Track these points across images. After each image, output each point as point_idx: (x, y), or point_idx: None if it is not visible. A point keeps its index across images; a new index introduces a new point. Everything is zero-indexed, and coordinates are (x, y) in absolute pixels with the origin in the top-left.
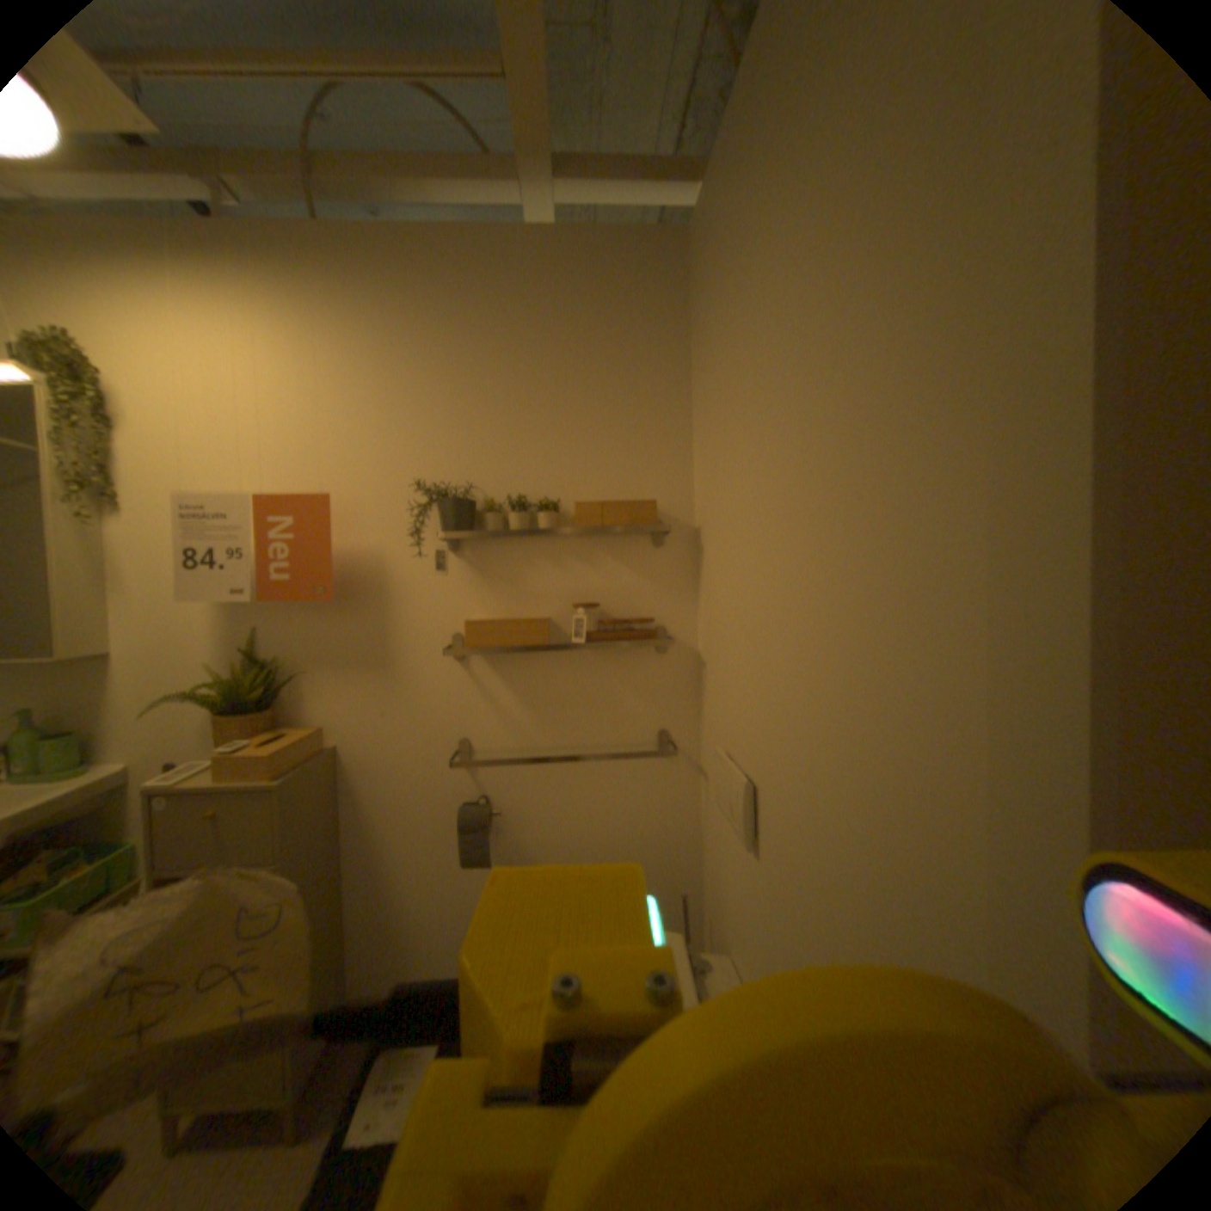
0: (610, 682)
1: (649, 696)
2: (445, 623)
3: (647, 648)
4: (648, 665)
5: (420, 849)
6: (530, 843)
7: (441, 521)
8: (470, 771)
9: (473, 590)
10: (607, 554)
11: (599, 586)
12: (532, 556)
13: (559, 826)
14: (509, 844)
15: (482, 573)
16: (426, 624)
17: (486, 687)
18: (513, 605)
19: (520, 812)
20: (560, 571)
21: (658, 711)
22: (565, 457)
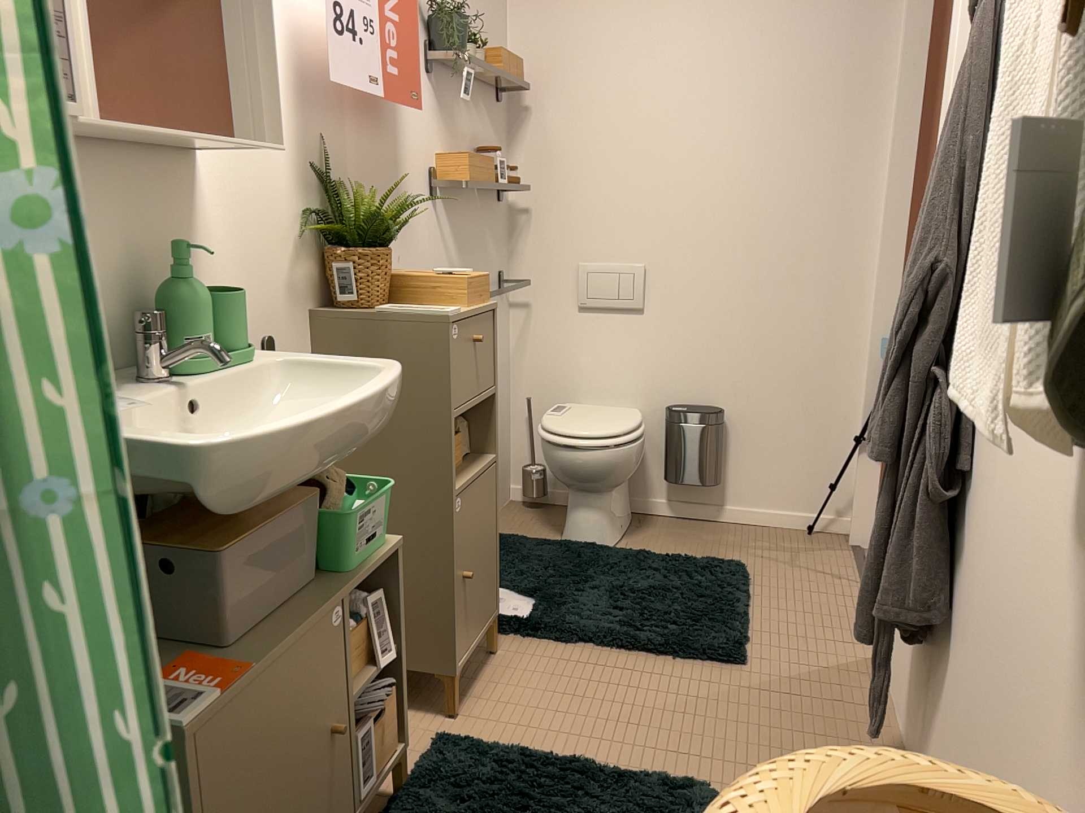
0: (485, 230)
1: (496, 243)
2: (426, 160)
3: (496, 200)
4: (495, 215)
5: None
6: None
7: (451, 45)
8: None
9: (437, 126)
10: (483, 108)
11: (481, 139)
12: (458, 99)
13: None
14: None
15: (440, 109)
16: (418, 159)
17: (443, 232)
18: (452, 148)
19: None
20: (468, 119)
21: (498, 257)
22: (469, 3)
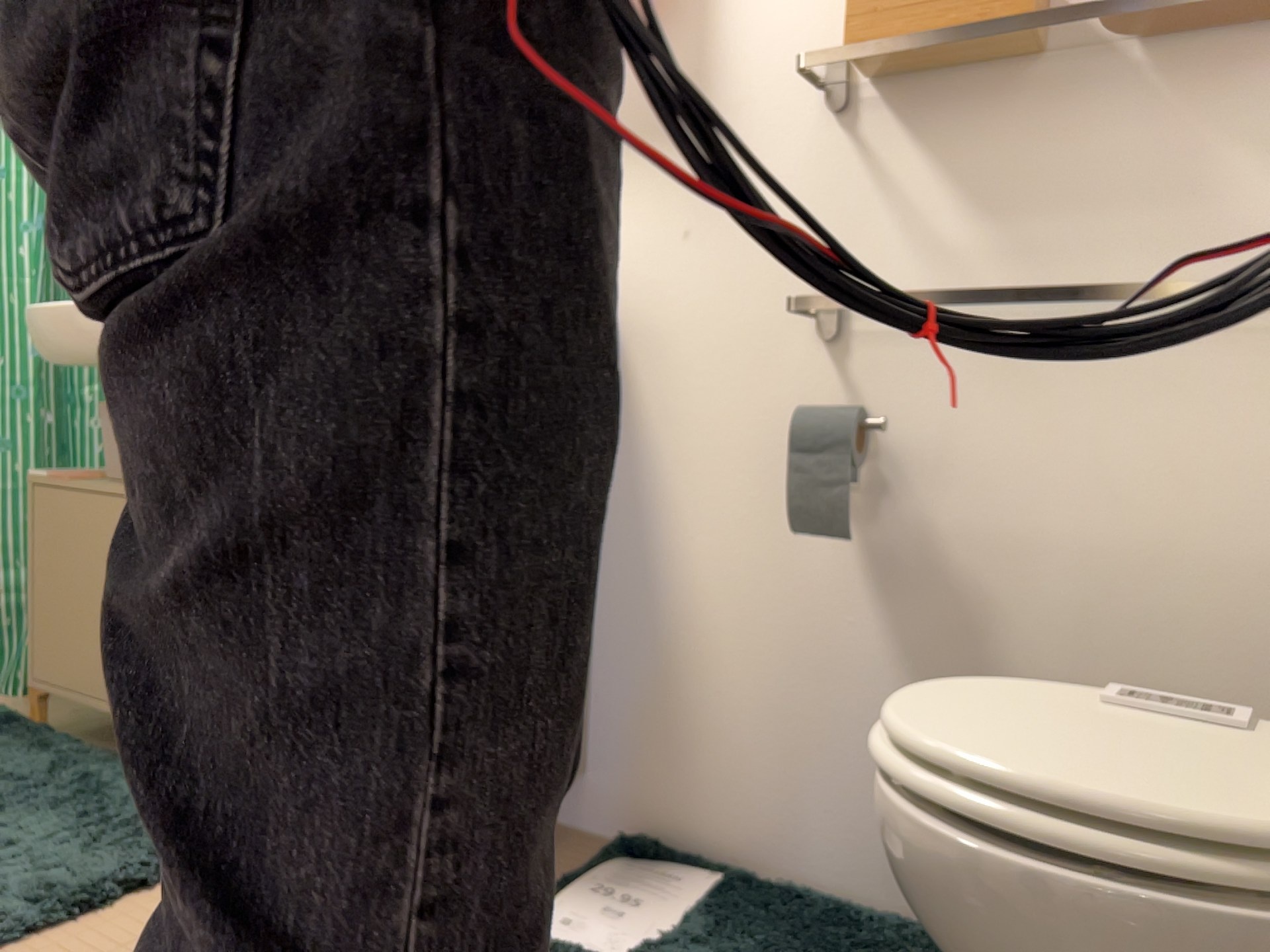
0: (1183, 146)
1: None
2: (810, 46)
3: None
4: None
5: (724, 504)
6: (940, 524)
7: None
8: (828, 356)
9: None
10: None
11: None
12: None
13: (1011, 494)
14: (894, 520)
15: None
16: (773, 53)
17: (877, 175)
18: None
19: (925, 453)
20: None
21: None
22: None
